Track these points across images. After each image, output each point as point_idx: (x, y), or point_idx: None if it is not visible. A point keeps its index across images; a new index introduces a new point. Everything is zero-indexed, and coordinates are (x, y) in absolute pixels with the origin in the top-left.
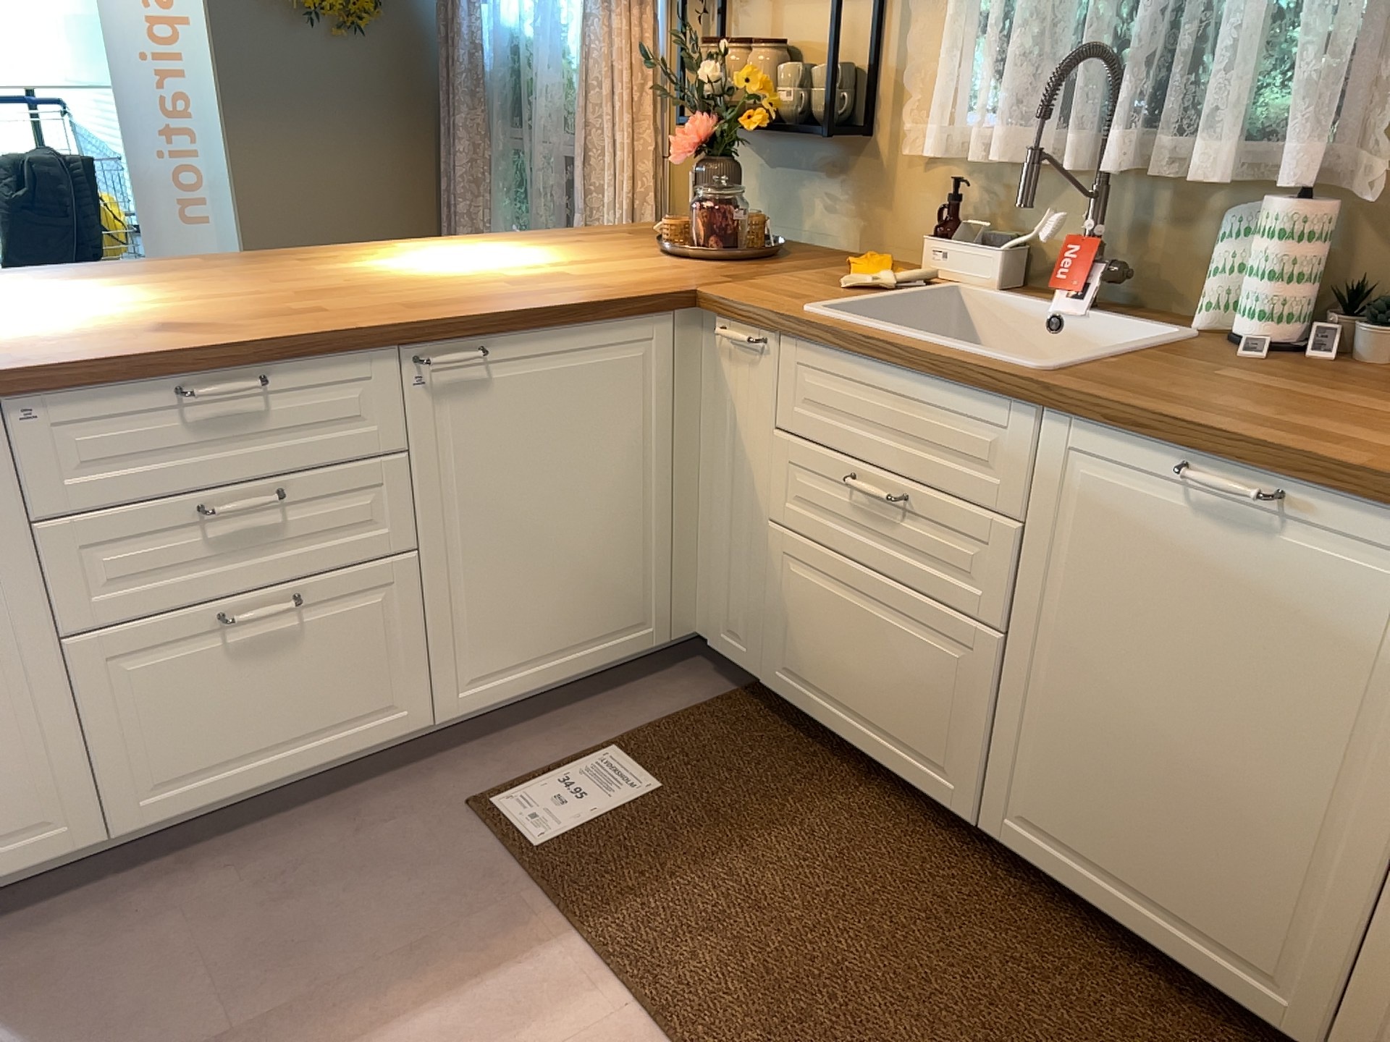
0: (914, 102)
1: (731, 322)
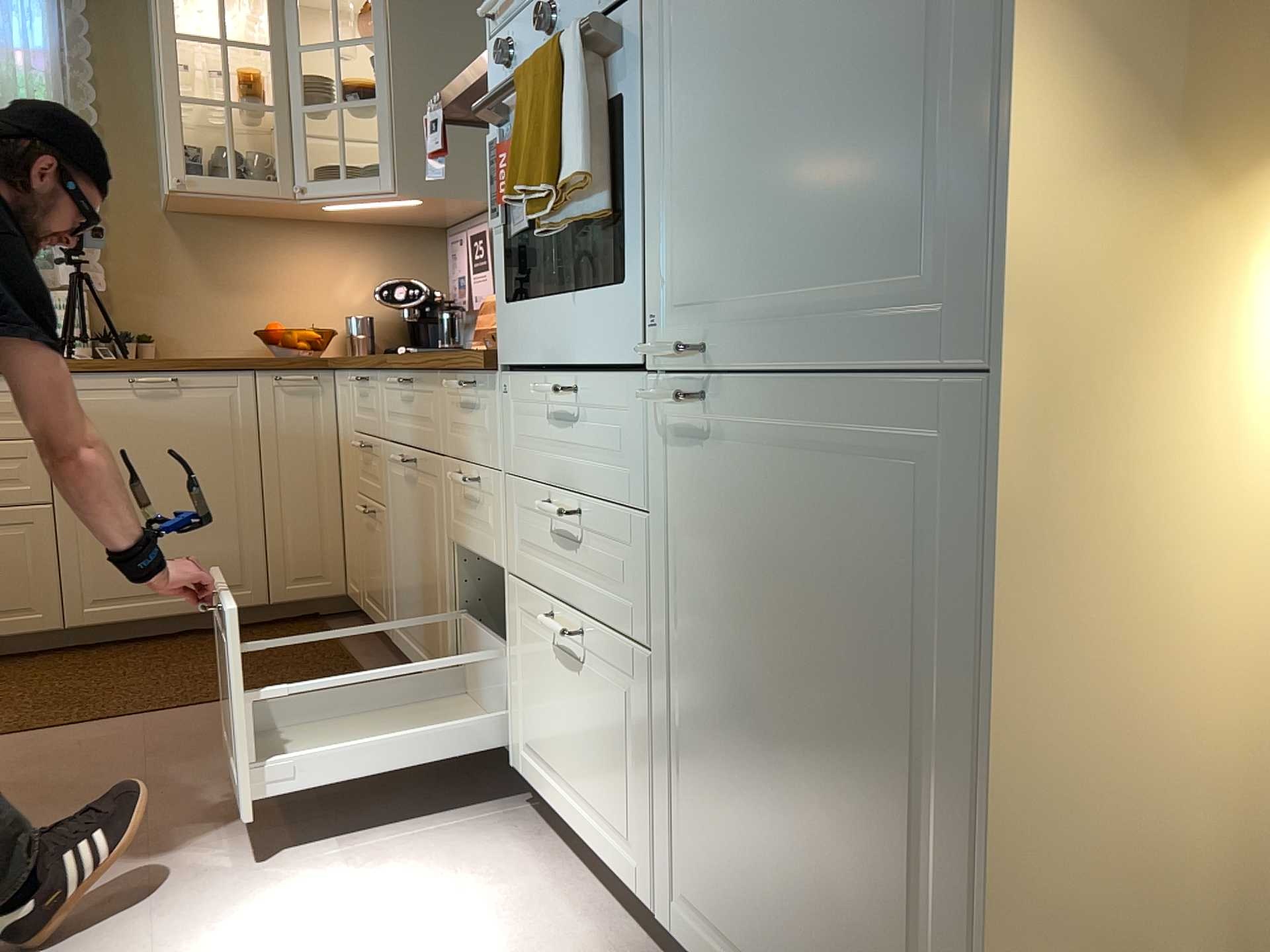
0: None
1: None
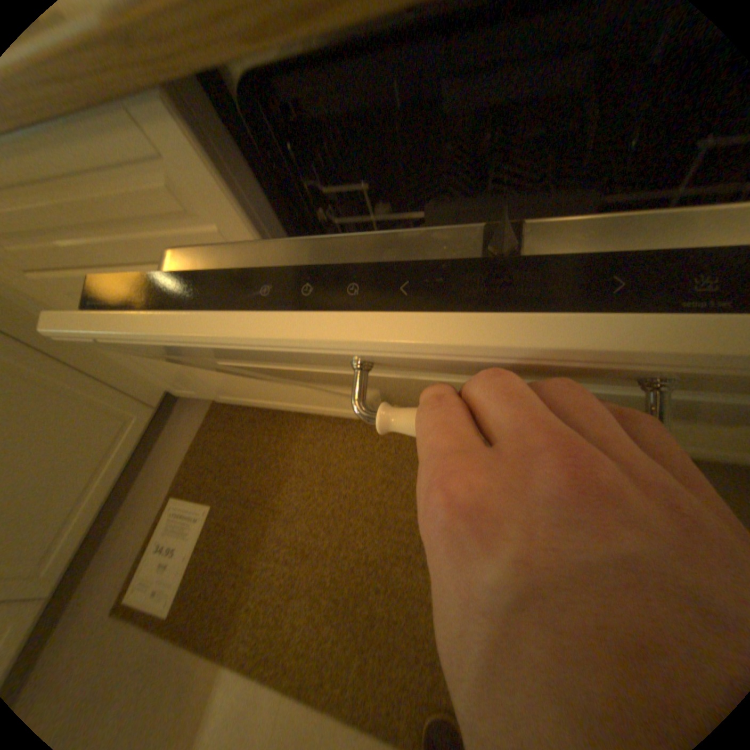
0: None
1: None
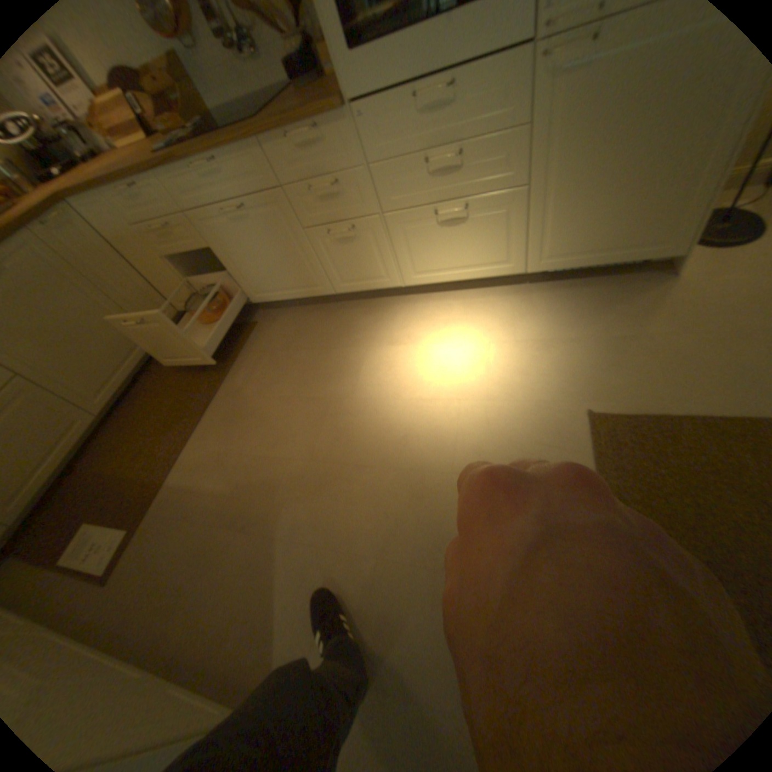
0: None
1: None
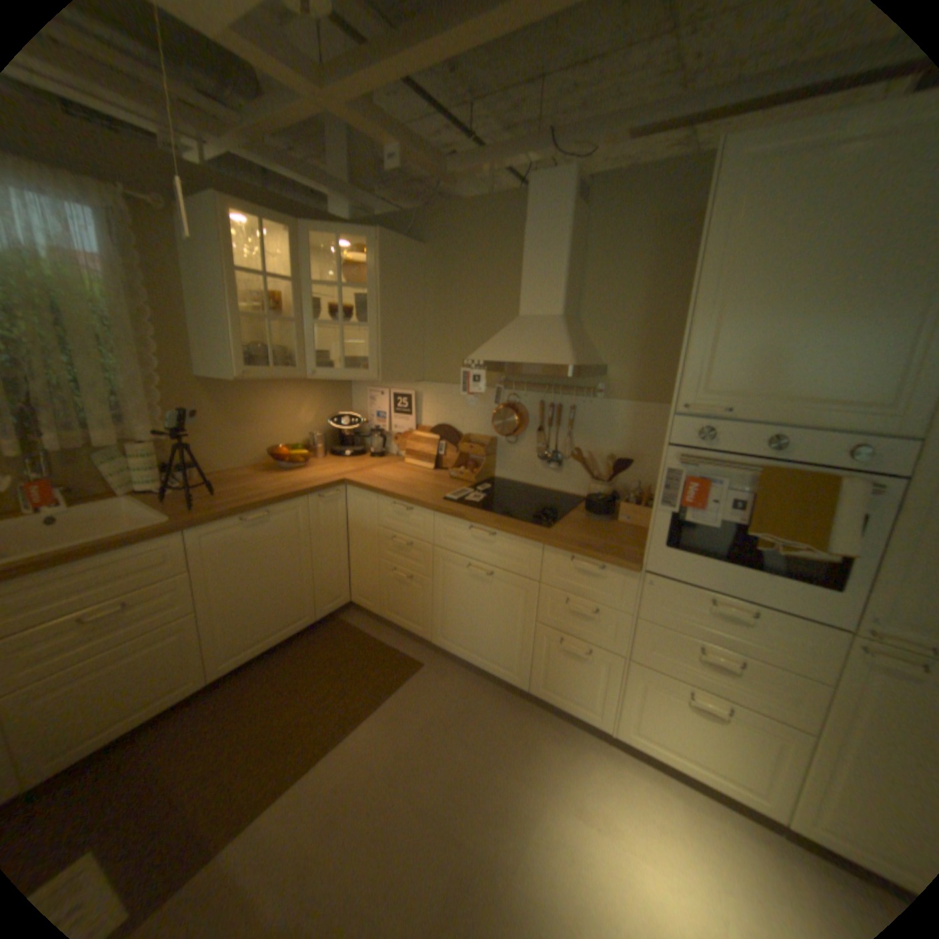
0: None
1: None
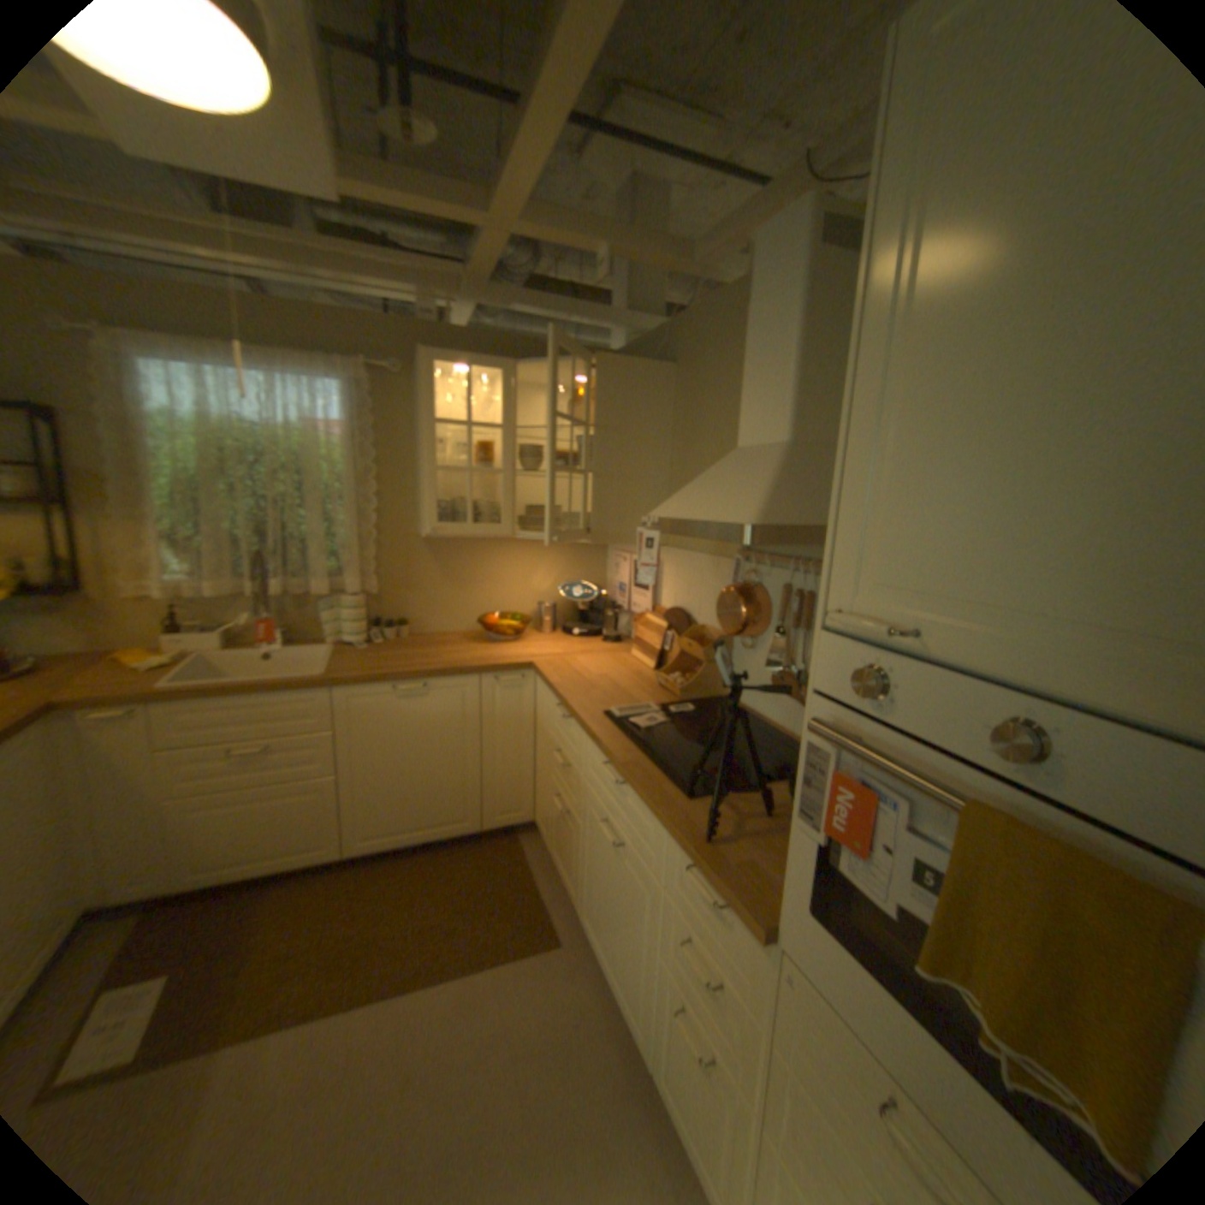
0: (121, 570)
1: (98, 710)
